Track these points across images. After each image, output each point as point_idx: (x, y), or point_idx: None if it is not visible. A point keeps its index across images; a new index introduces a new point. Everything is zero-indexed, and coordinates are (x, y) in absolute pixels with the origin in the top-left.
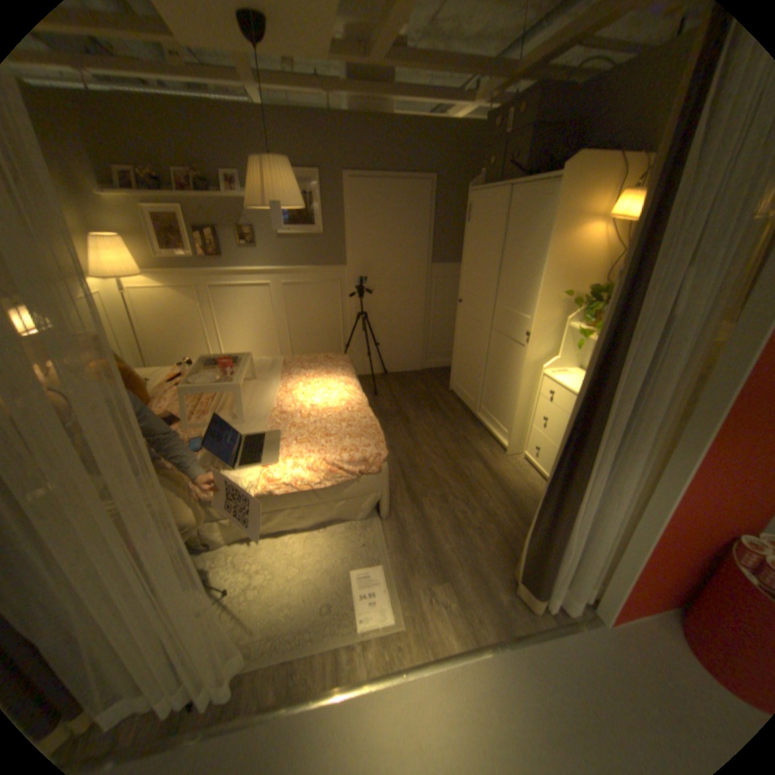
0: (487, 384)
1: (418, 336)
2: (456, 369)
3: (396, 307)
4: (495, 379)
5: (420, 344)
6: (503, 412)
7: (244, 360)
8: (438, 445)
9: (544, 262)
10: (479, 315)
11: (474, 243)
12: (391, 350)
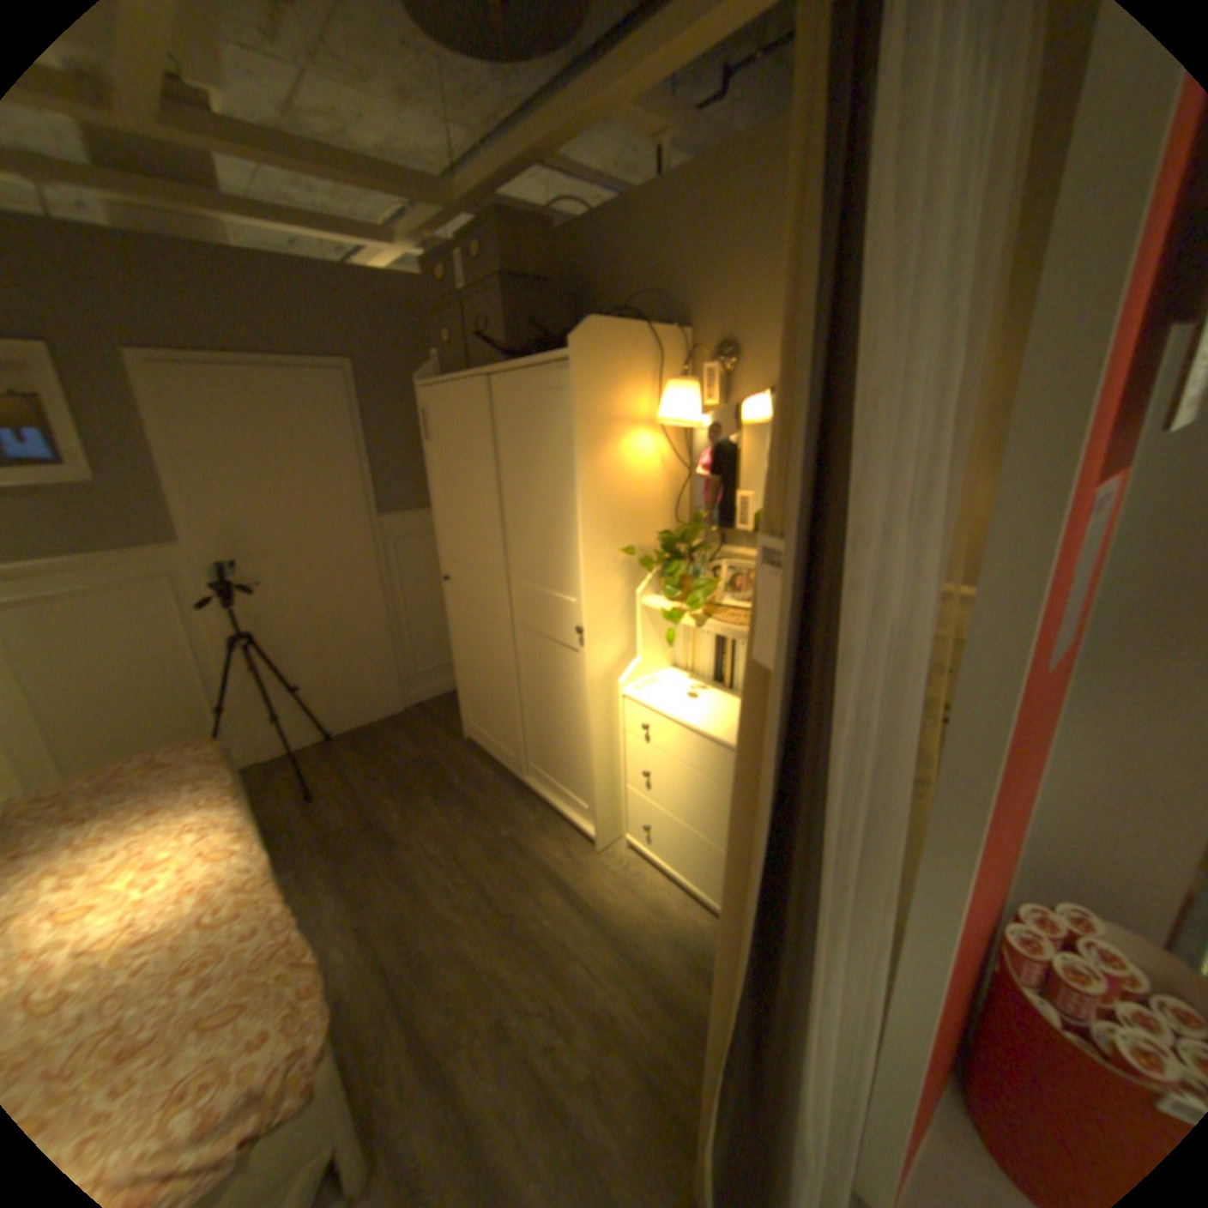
0: (530, 724)
1: (382, 650)
2: (468, 701)
3: (320, 607)
4: (541, 713)
5: (389, 664)
6: (571, 771)
7: None
8: (463, 882)
9: (573, 504)
10: (484, 601)
11: (445, 476)
12: (328, 691)
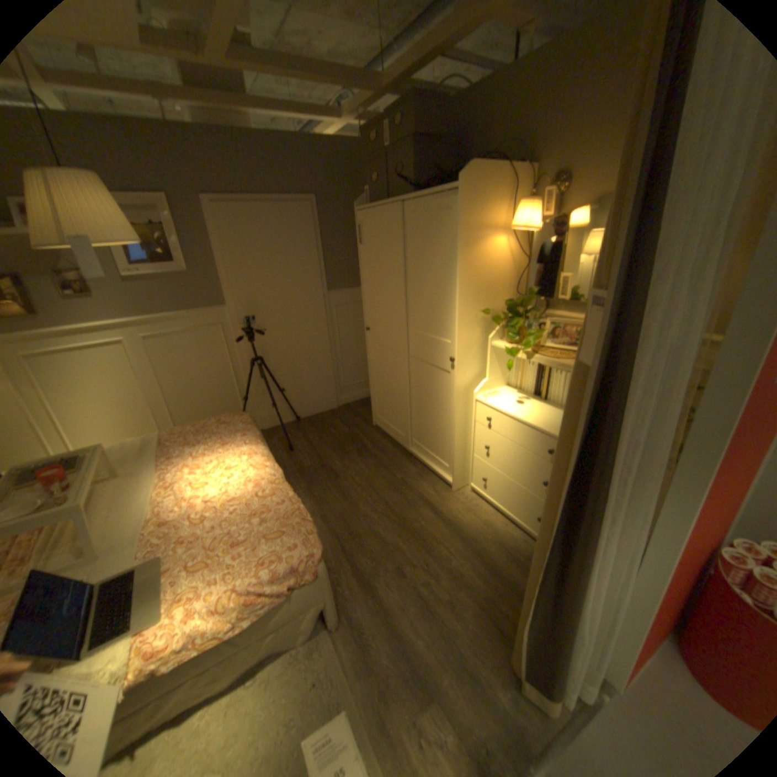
0: (415, 417)
1: (328, 371)
2: (377, 402)
3: (296, 344)
4: (423, 410)
5: (332, 379)
6: (439, 445)
7: (88, 460)
8: (377, 499)
9: (454, 282)
10: (392, 343)
11: (371, 266)
12: (300, 392)
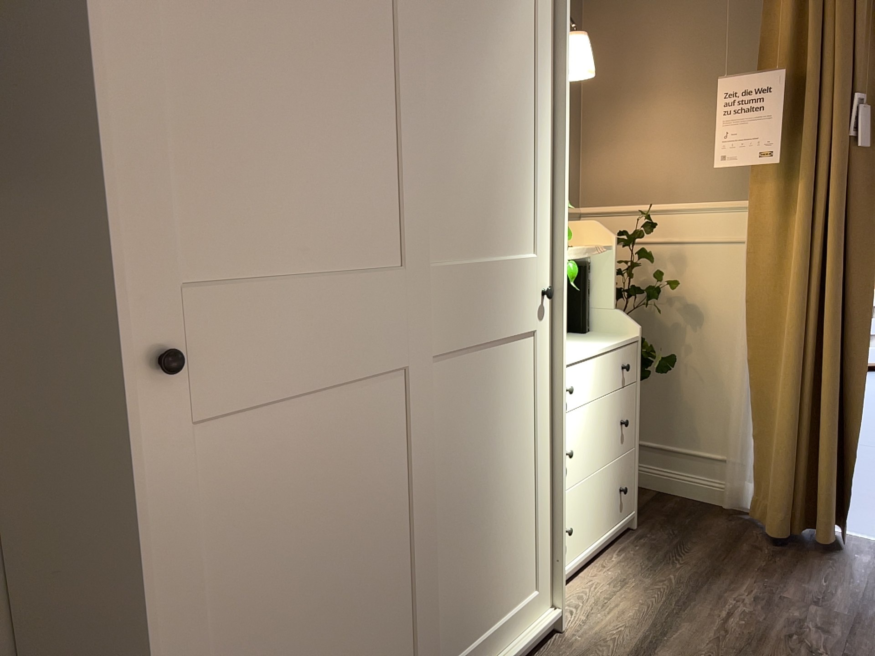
0: (445, 564)
1: None
2: None
3: None
4: (469, 509)
5: None
6: (514, 555)
7: None
8: None
9: (539, 119)
10: (370, 346)
11: (230, 2)
12: None
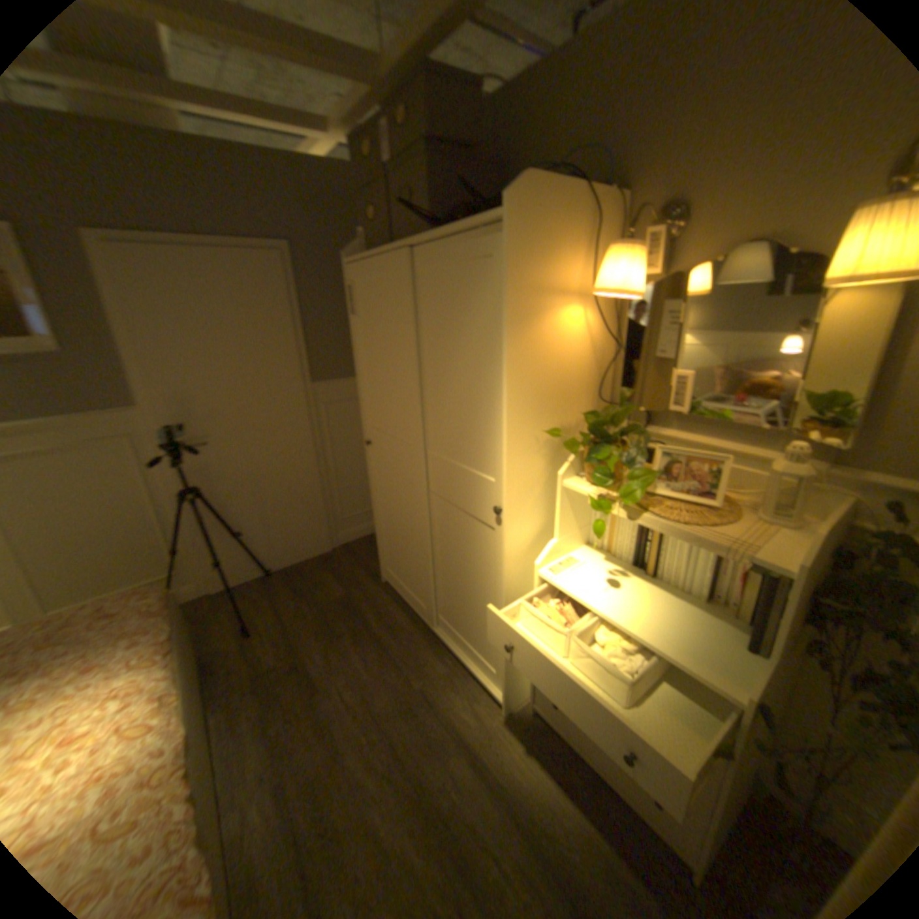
0: (441, 583)
1: (313, 499)
2: (385, 551)
3: (260, 462)
4: (452, 576)
5: (320, 511)
6: (480, 635)
7: None
8: (376, 739)
9: (497, 381)
10: (402, 468)
11: (367, 348)
12: (267, 534)
